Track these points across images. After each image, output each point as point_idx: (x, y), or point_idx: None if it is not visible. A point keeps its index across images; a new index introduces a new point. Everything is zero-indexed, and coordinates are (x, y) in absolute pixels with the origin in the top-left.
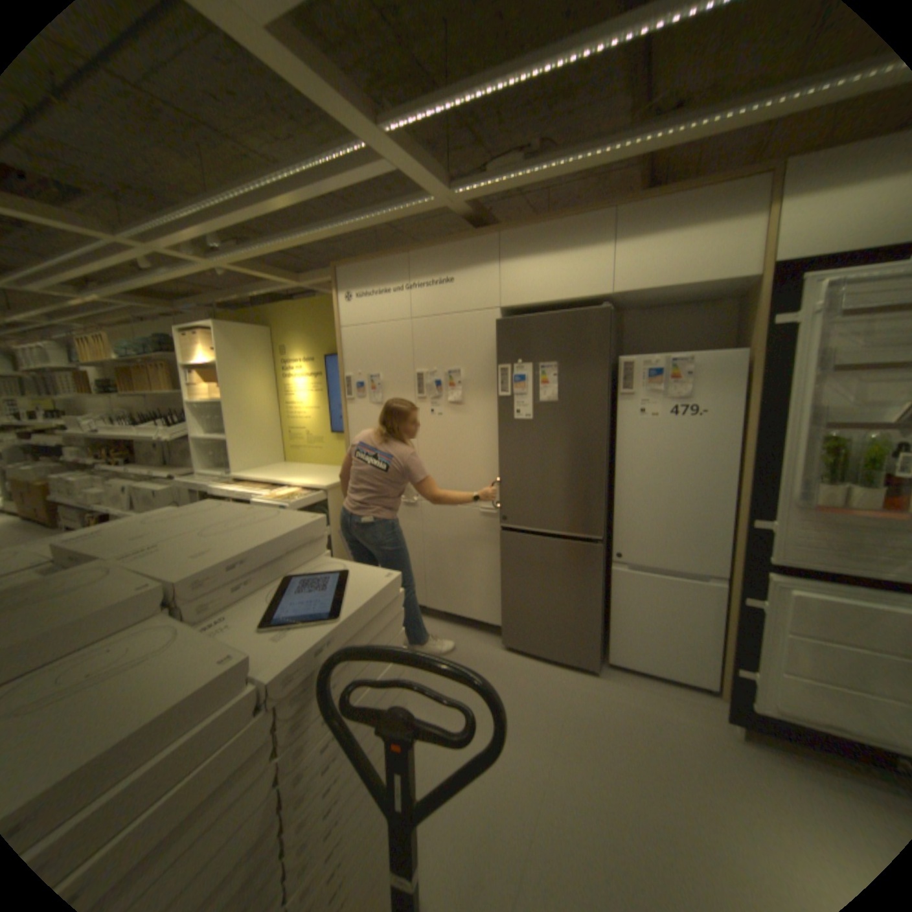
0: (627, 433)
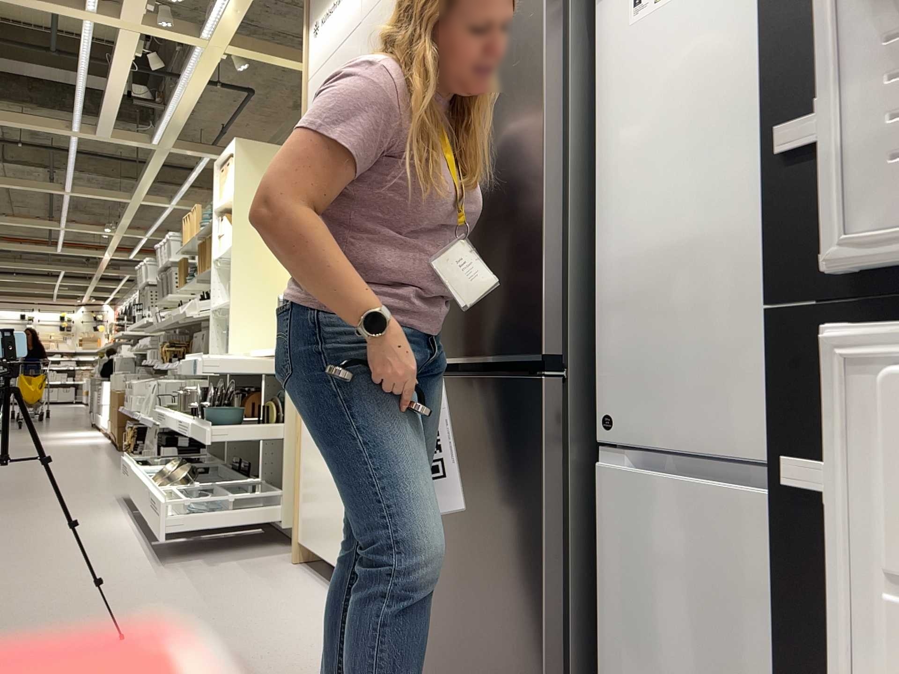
0: (615, 74)
